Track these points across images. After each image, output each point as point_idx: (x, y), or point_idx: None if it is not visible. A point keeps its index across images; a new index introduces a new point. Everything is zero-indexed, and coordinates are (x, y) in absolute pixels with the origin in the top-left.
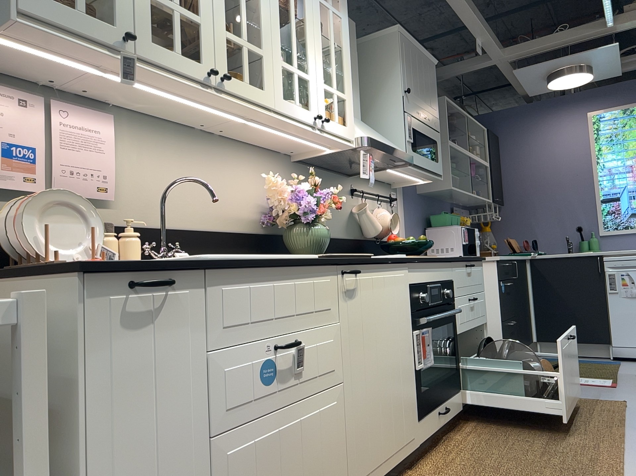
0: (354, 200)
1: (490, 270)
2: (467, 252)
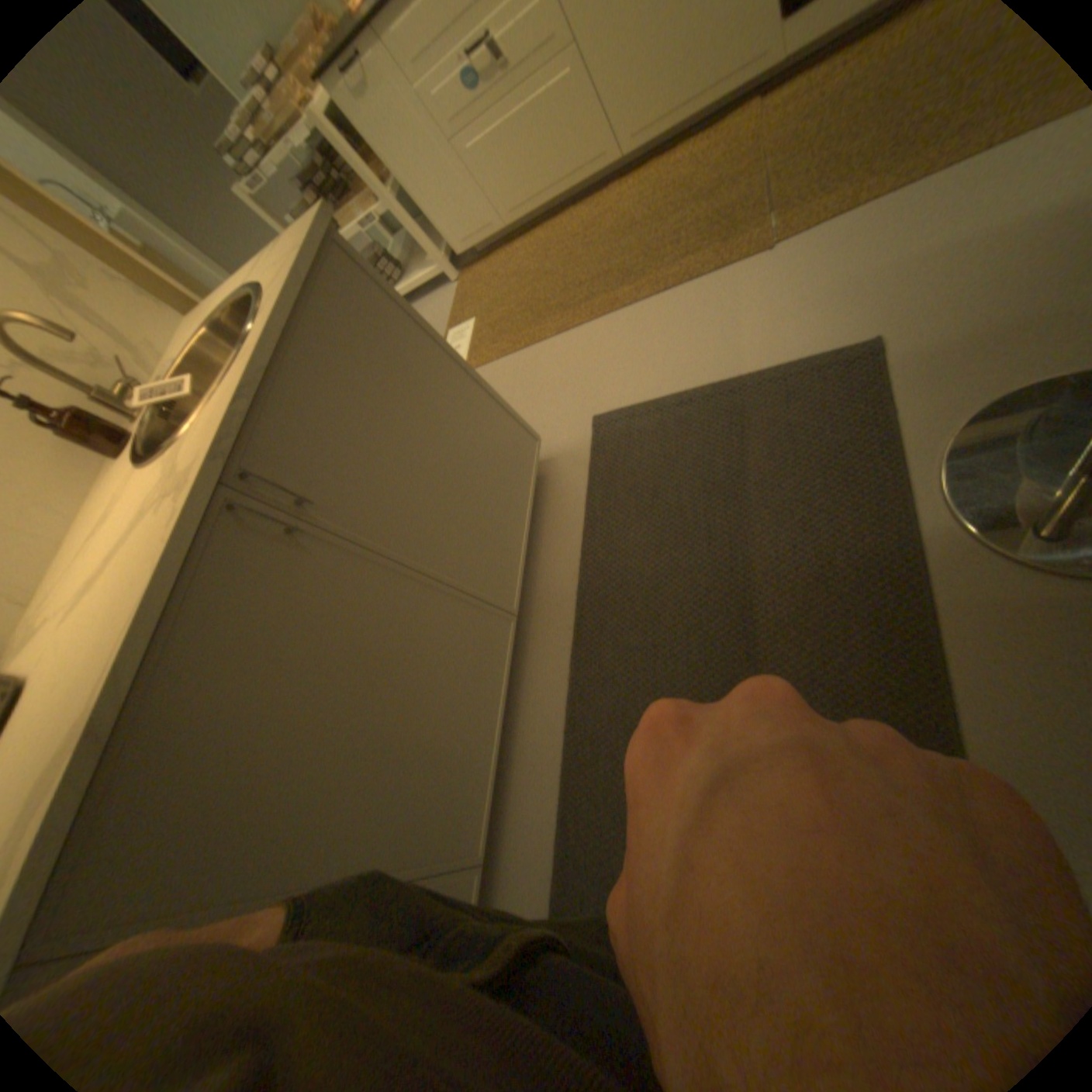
0: None
1: None
2: None
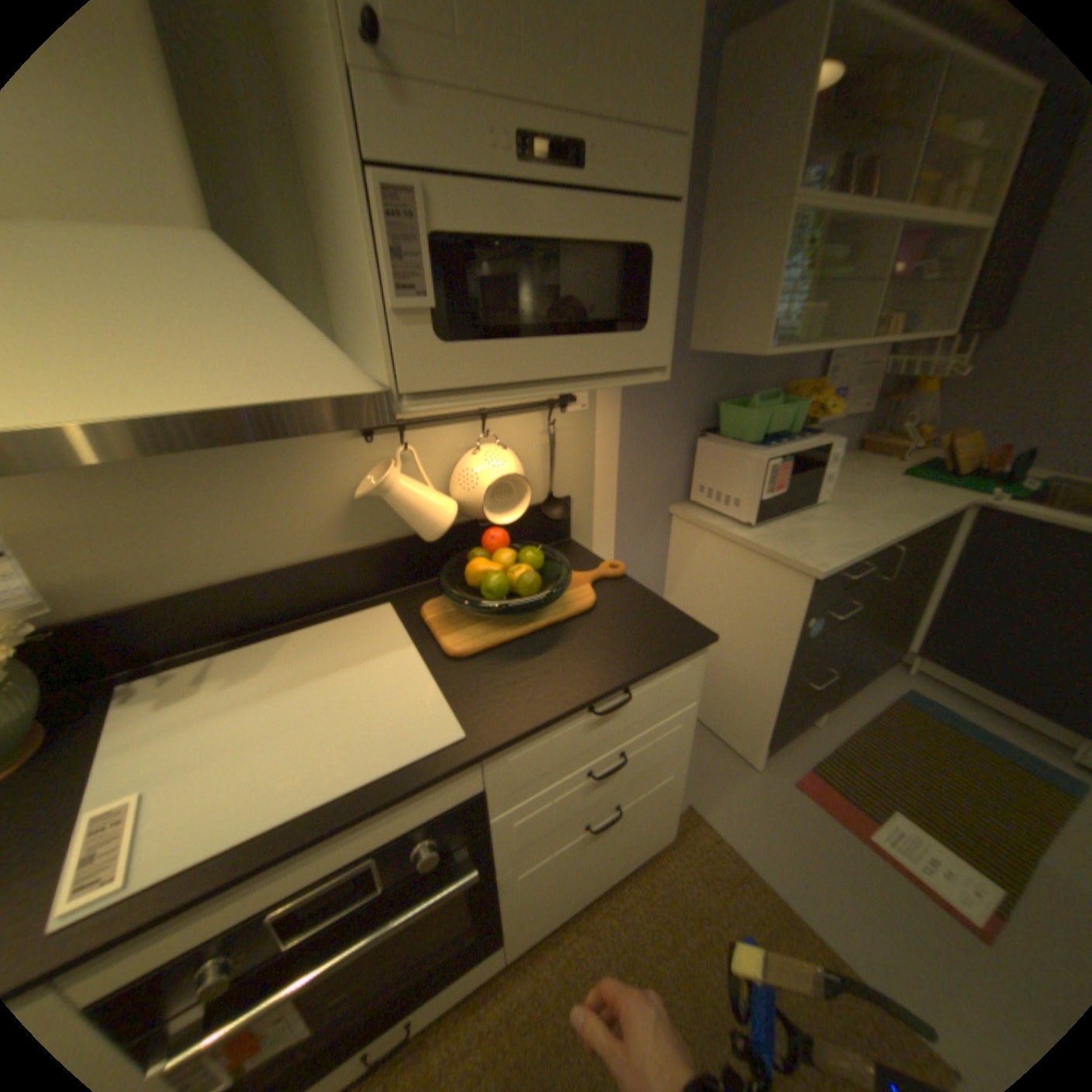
0: (374, 447)
1: (795, 587)
2: (772, 513)
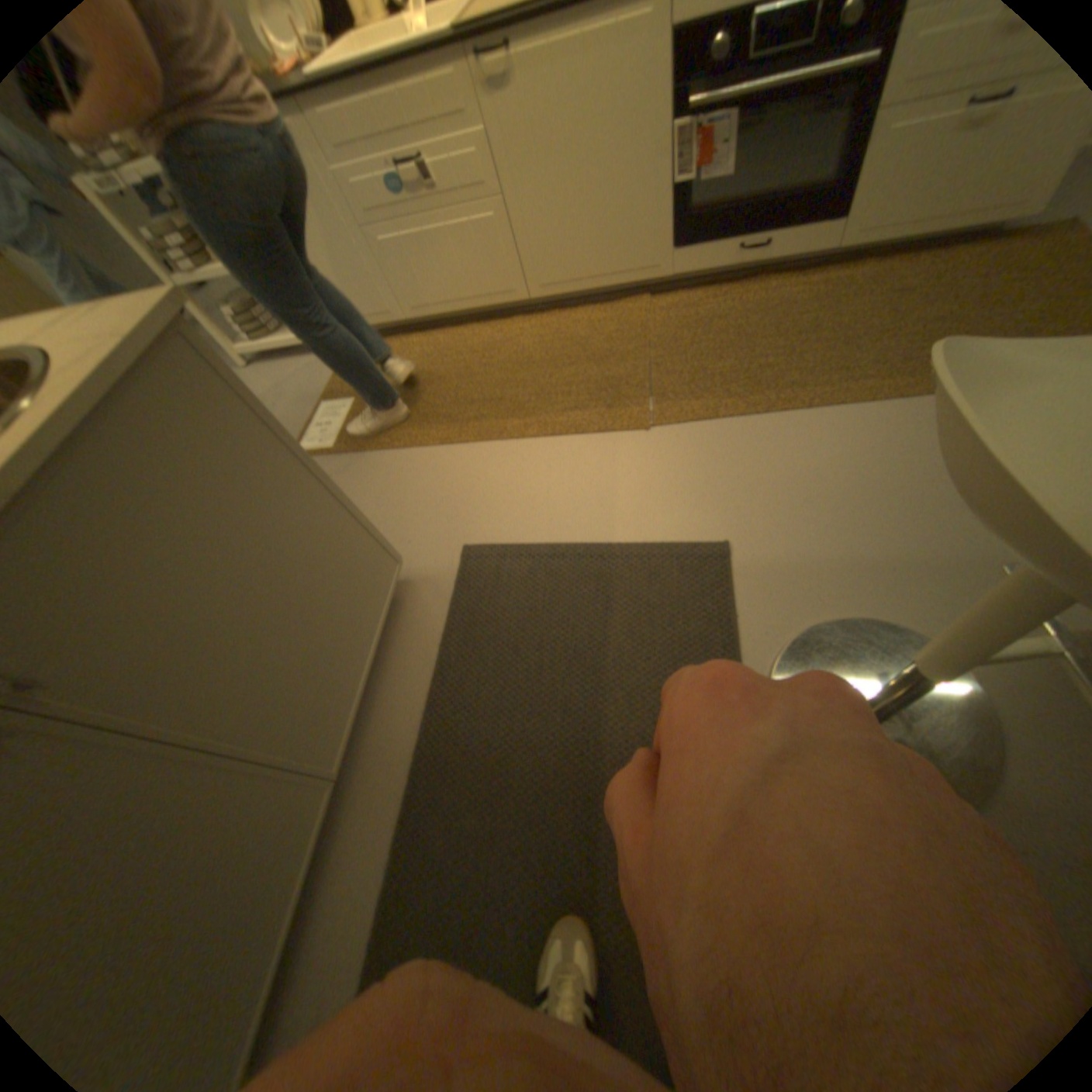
0: None
1: None
2: None
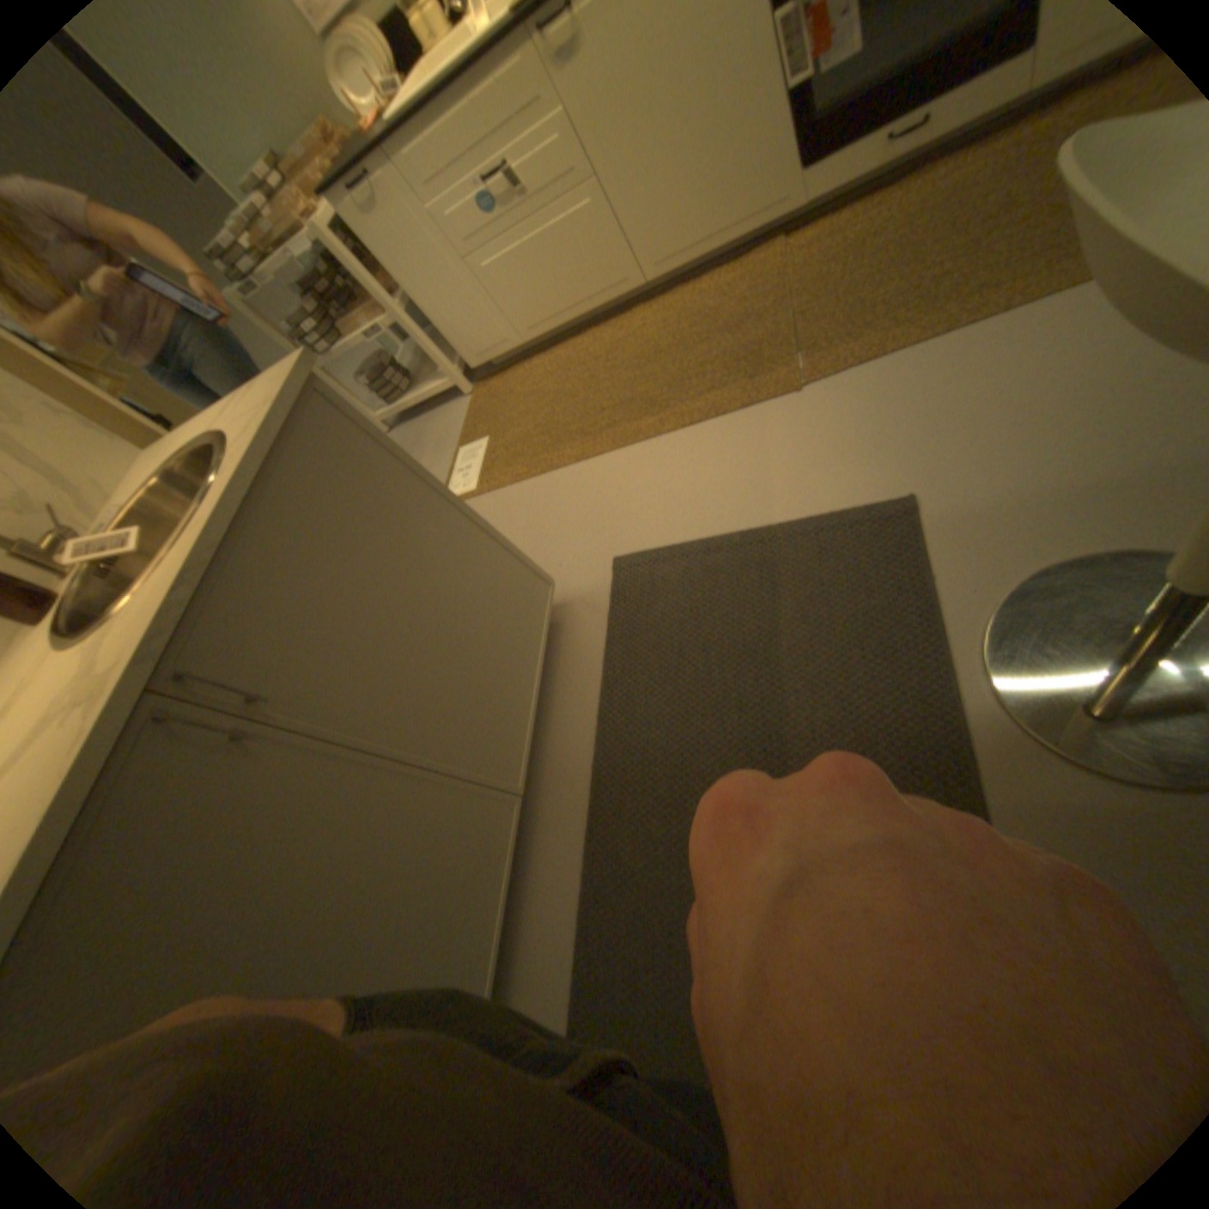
0: None
1: None
2: None
